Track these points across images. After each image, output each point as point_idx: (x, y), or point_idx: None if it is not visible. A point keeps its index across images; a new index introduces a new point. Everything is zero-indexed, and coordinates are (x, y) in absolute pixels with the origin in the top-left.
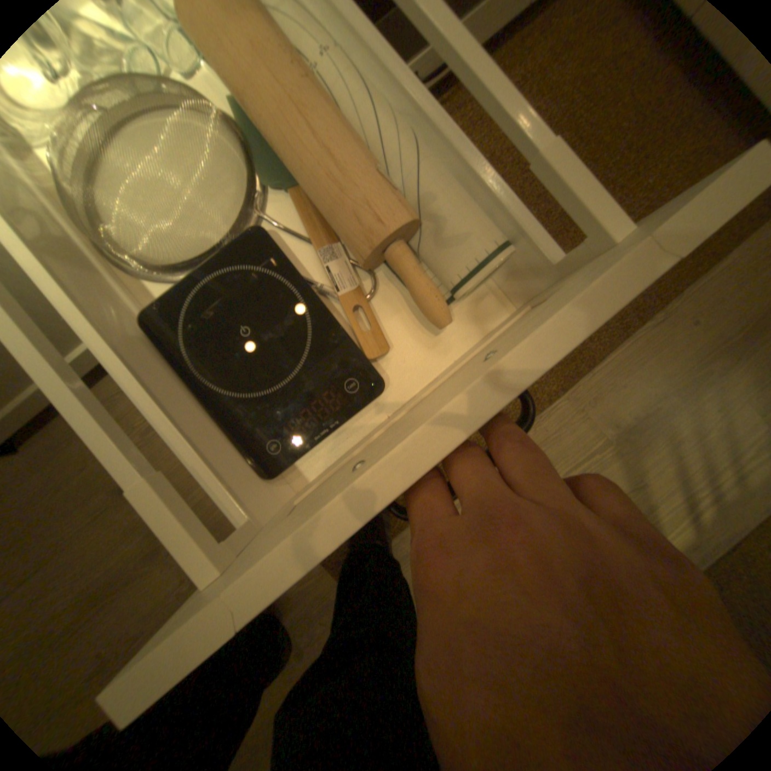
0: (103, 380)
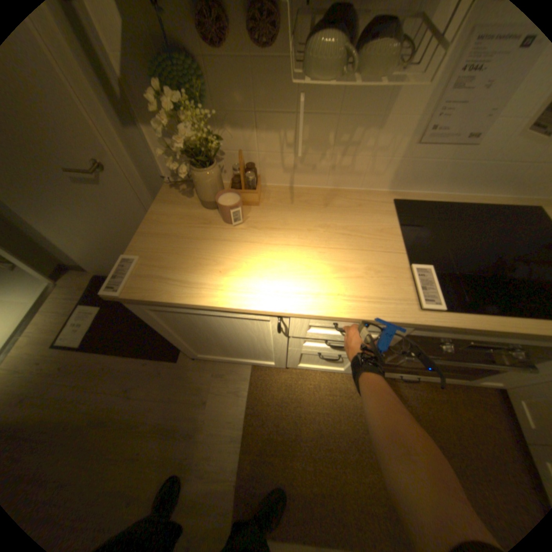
0: (235, 364)
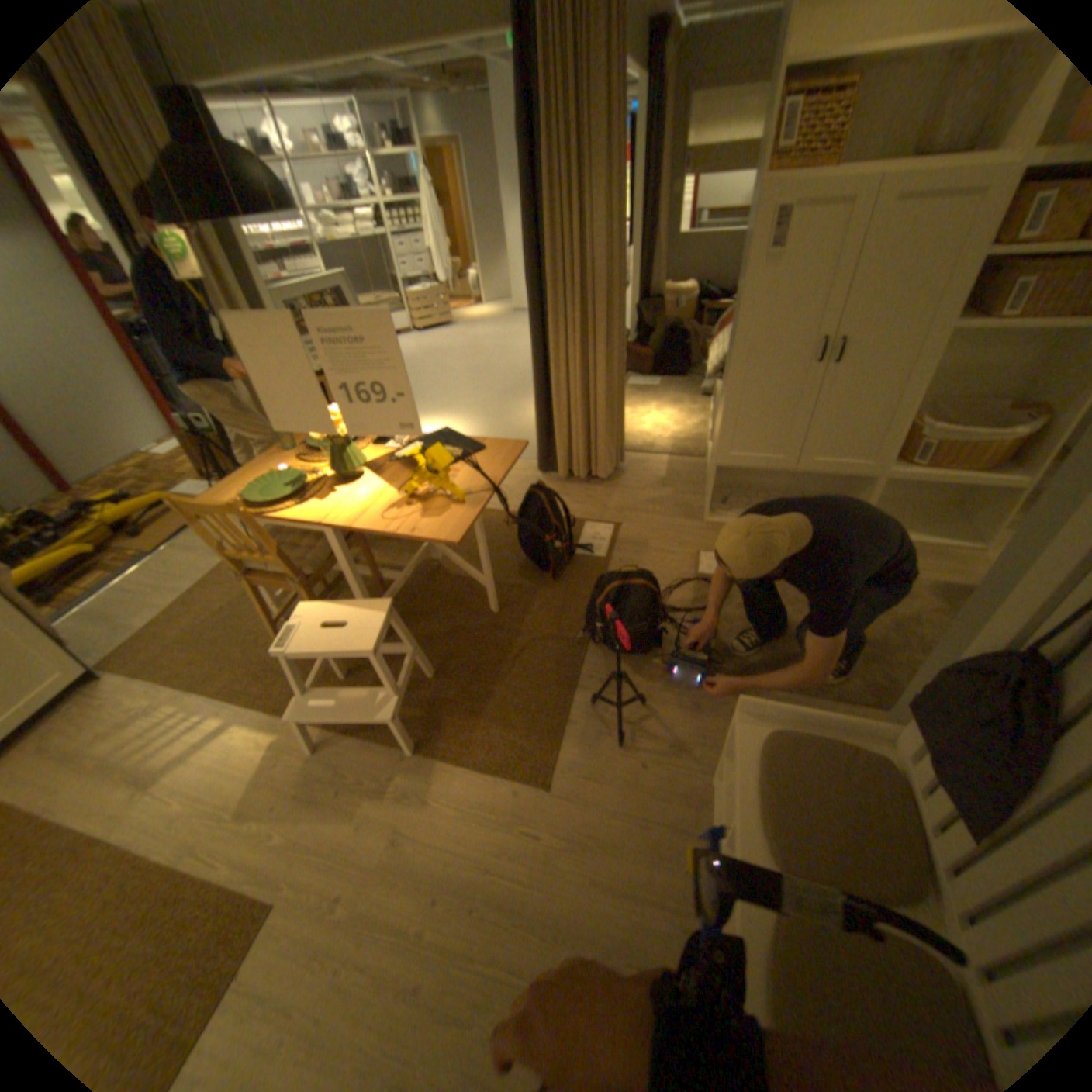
0: None
